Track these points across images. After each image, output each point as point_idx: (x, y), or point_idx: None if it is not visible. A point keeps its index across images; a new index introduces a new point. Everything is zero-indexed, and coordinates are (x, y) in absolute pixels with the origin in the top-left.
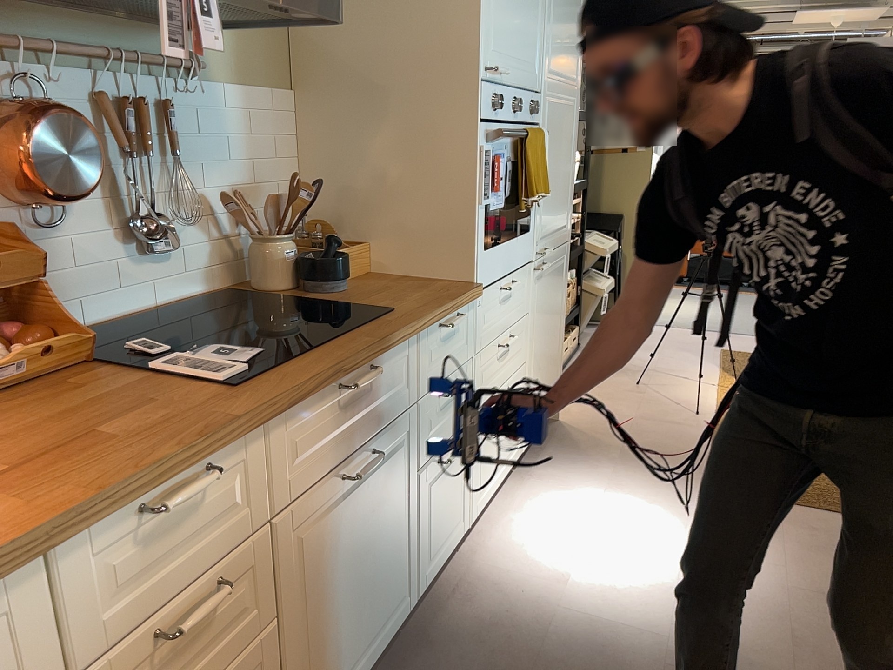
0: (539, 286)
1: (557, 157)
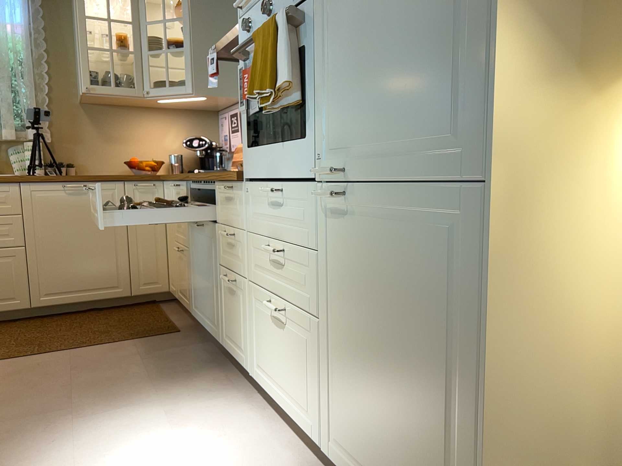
0: (343, 231)
1: (380, 1)
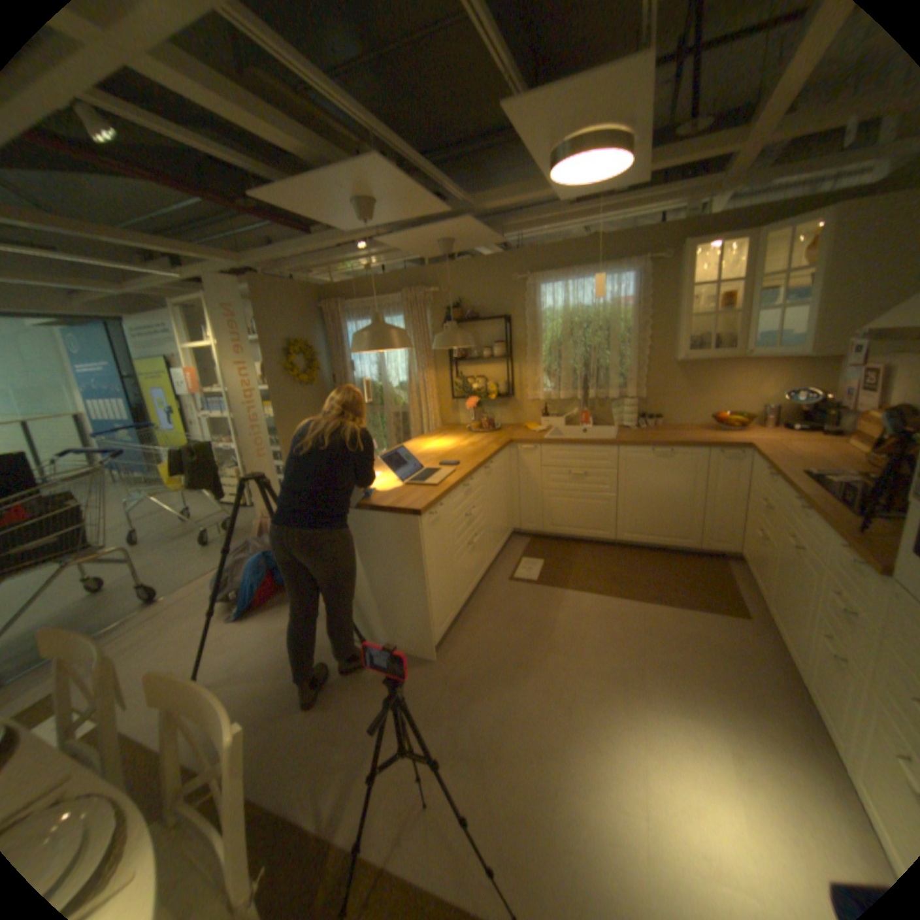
0: None
1: None
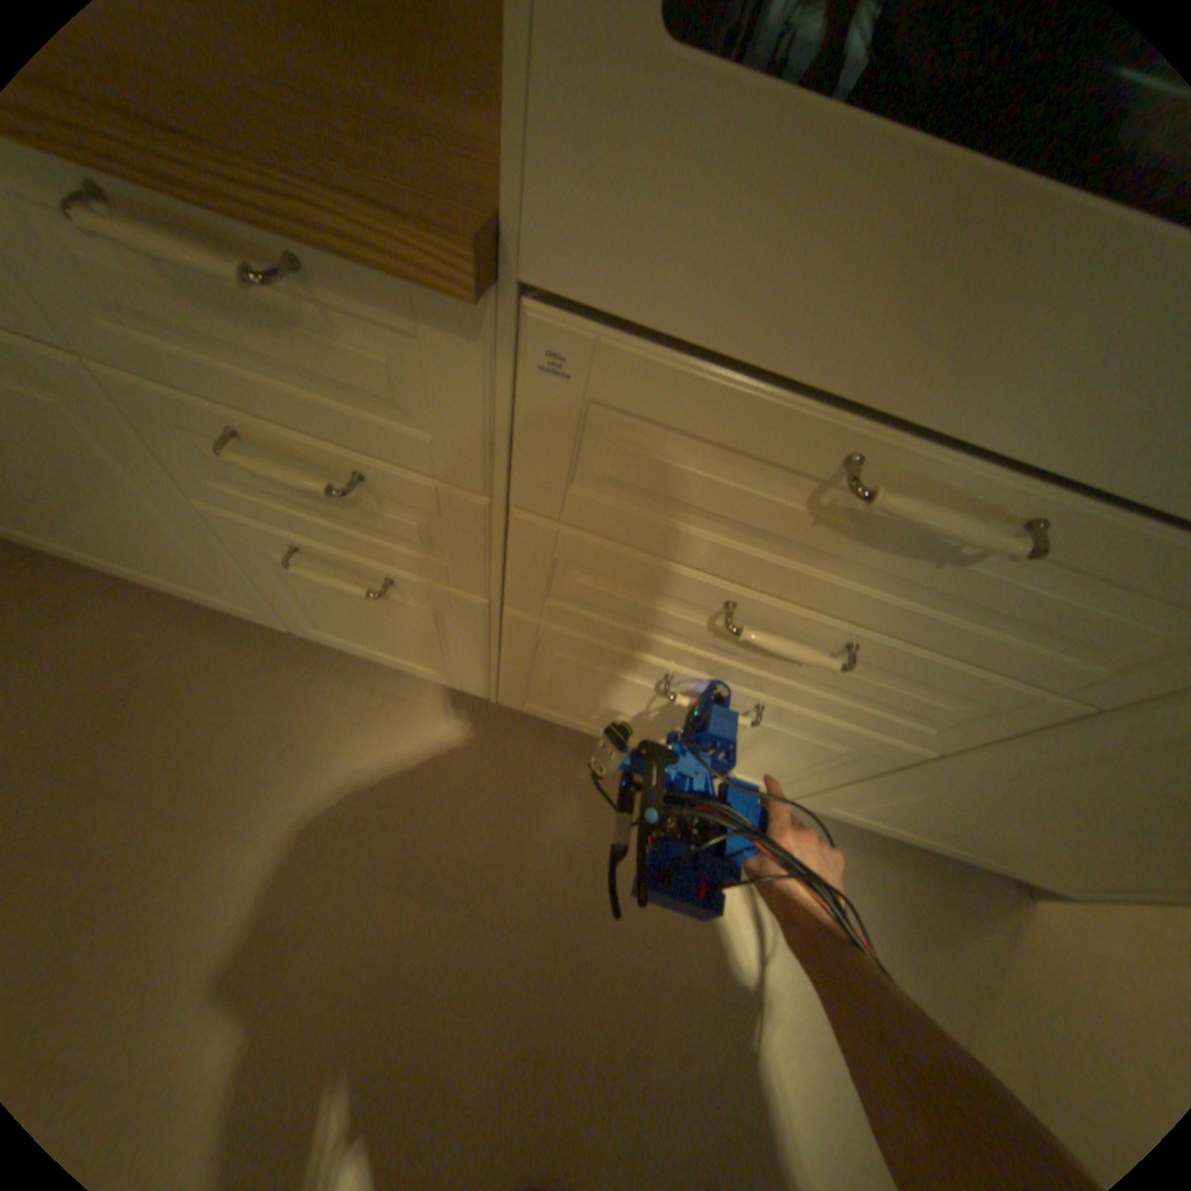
0: None
1: None
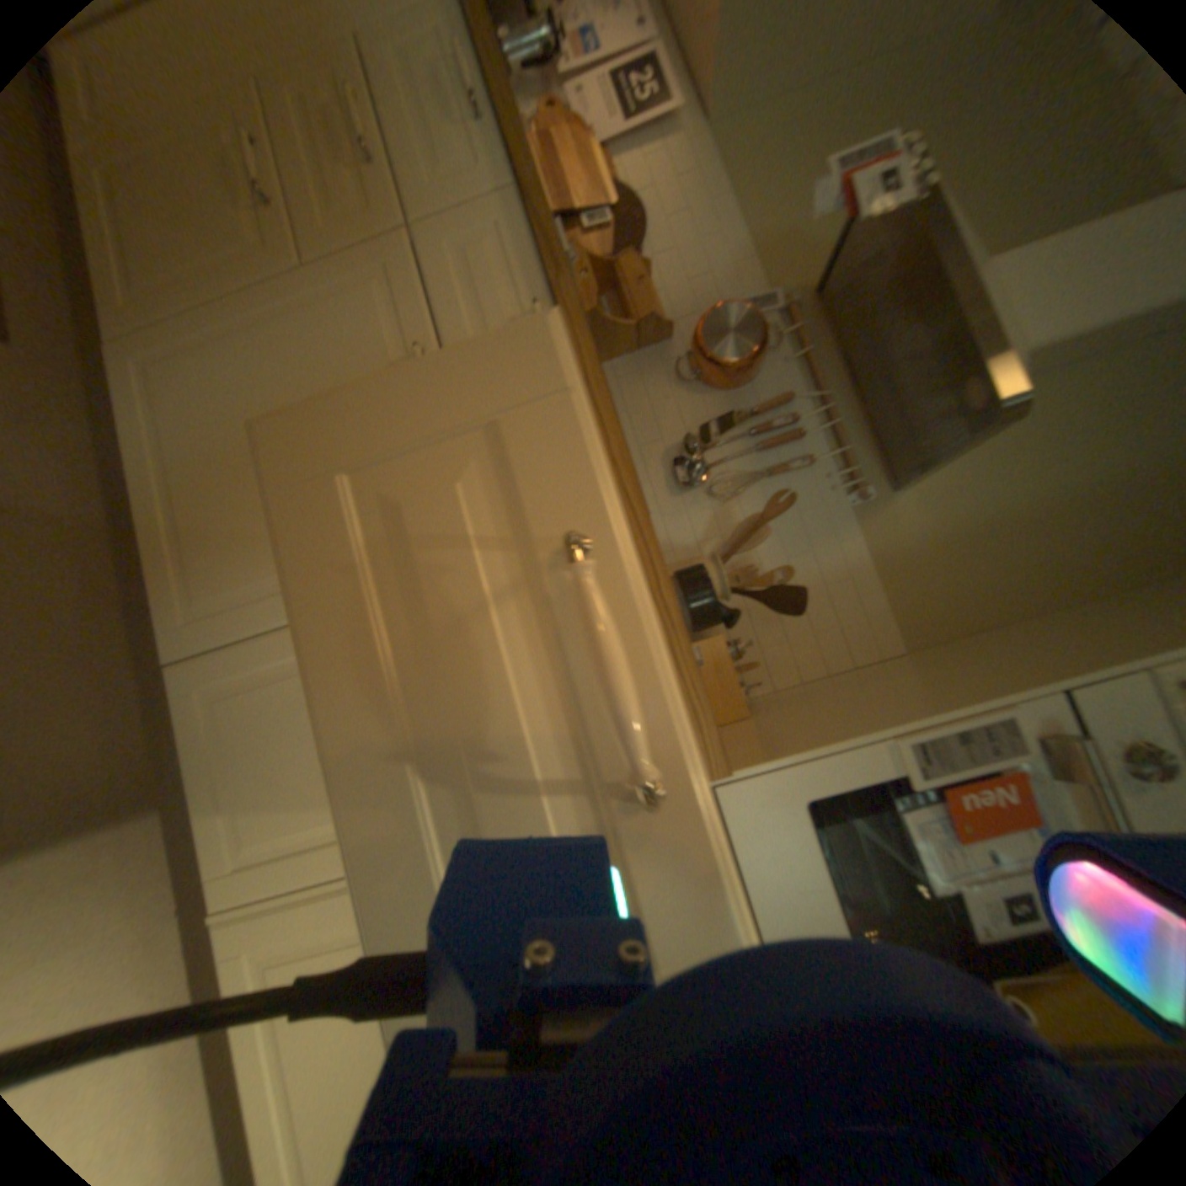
0: None
1: None
